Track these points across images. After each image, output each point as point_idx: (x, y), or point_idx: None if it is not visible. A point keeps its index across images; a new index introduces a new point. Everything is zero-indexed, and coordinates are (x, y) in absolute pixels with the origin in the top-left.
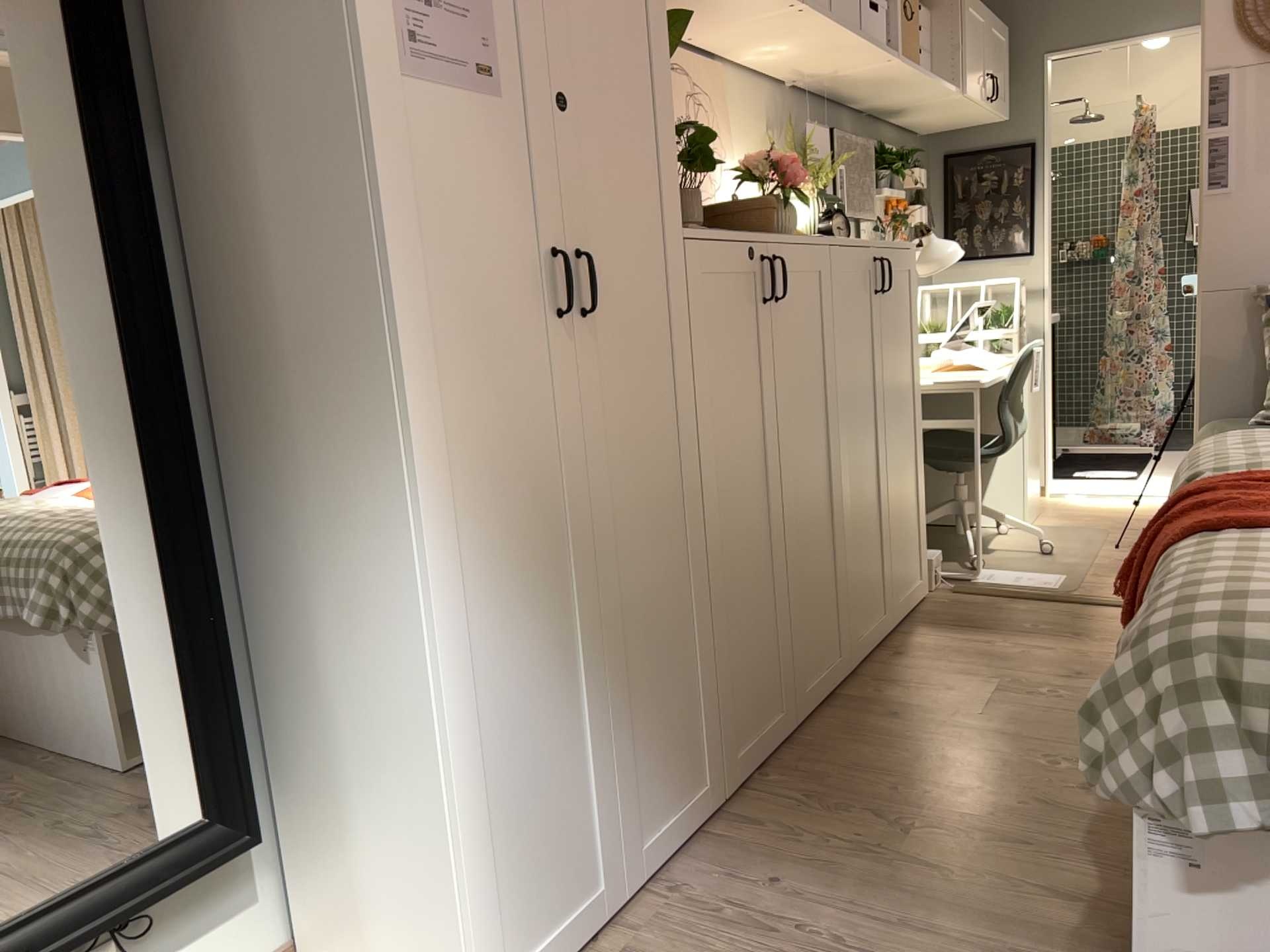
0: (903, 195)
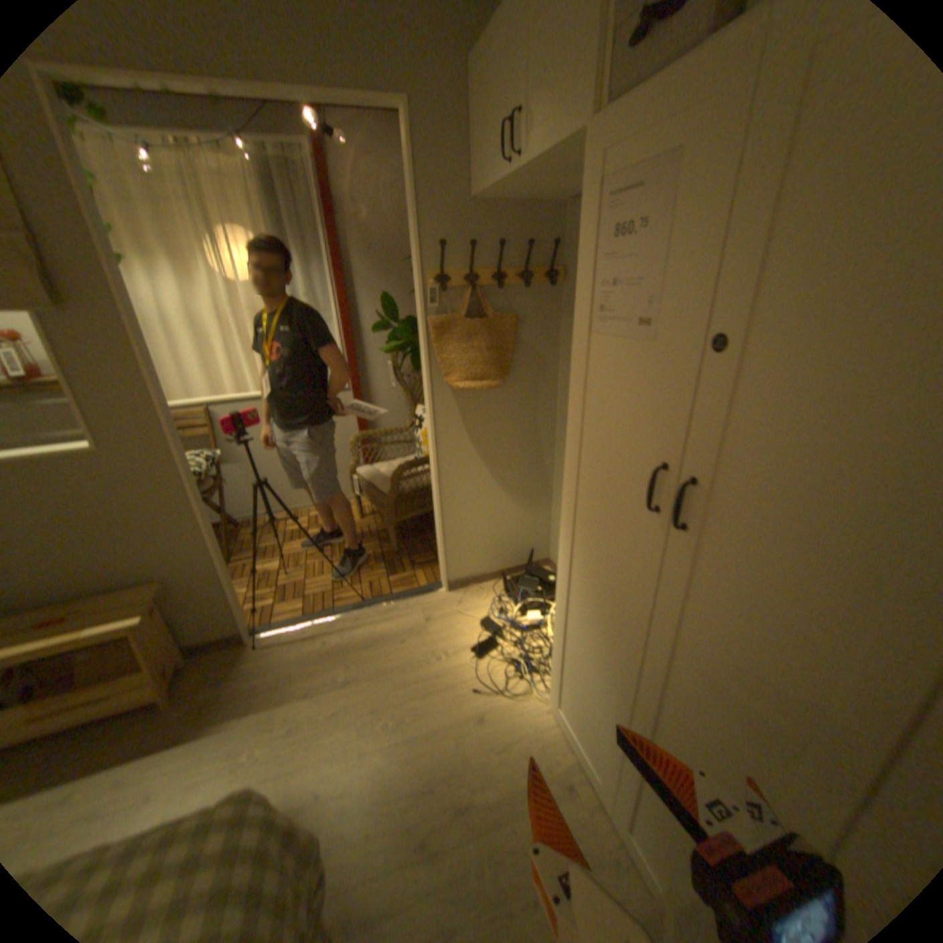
0: None
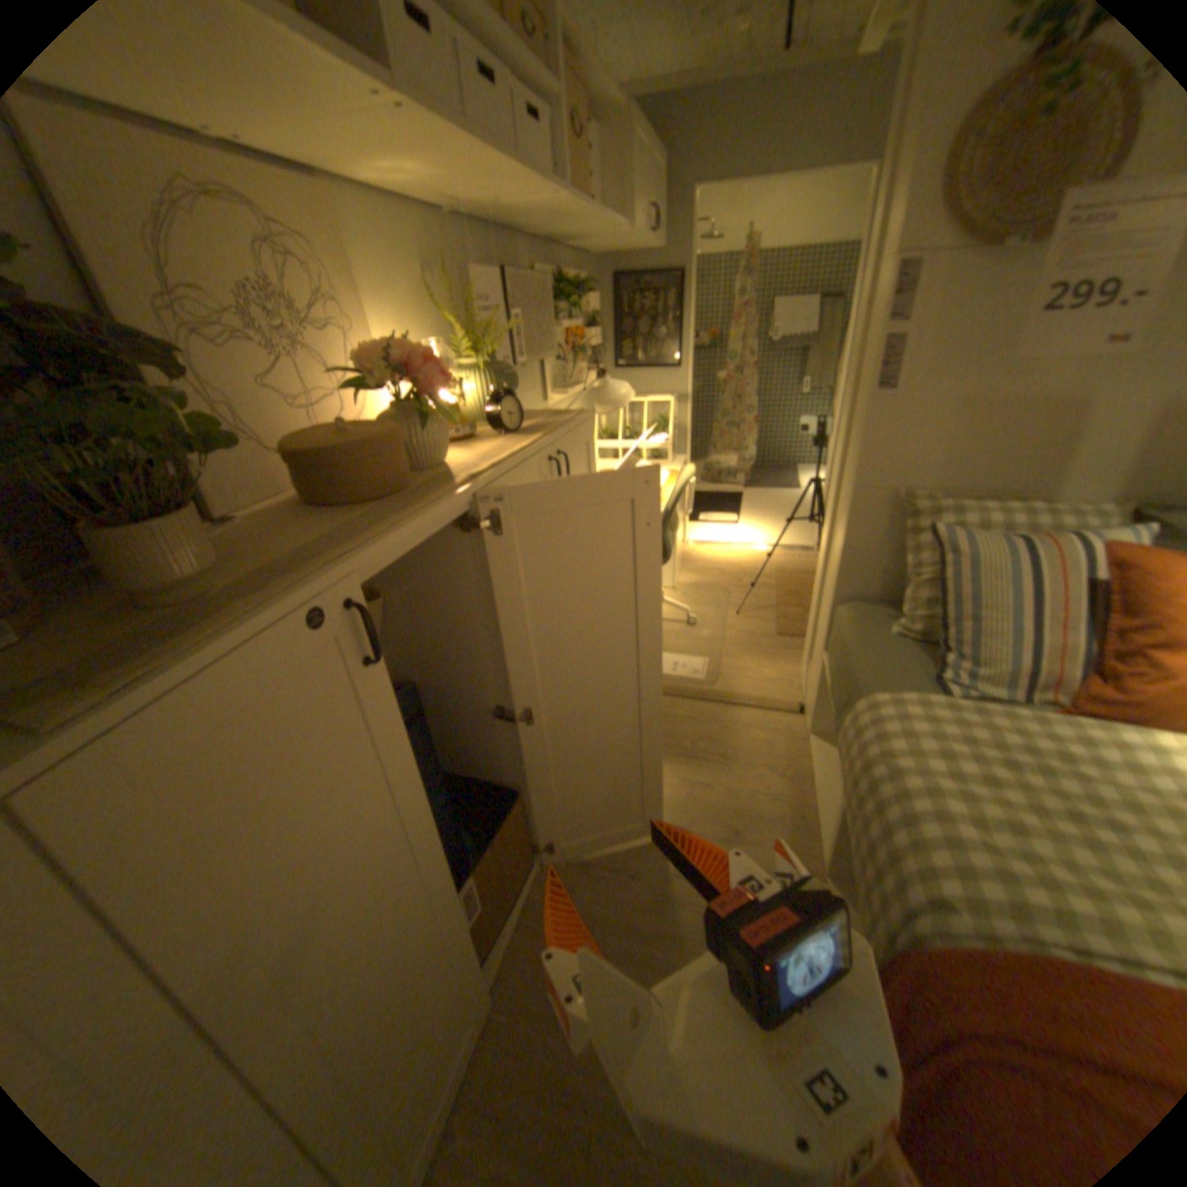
0: (585, 317)
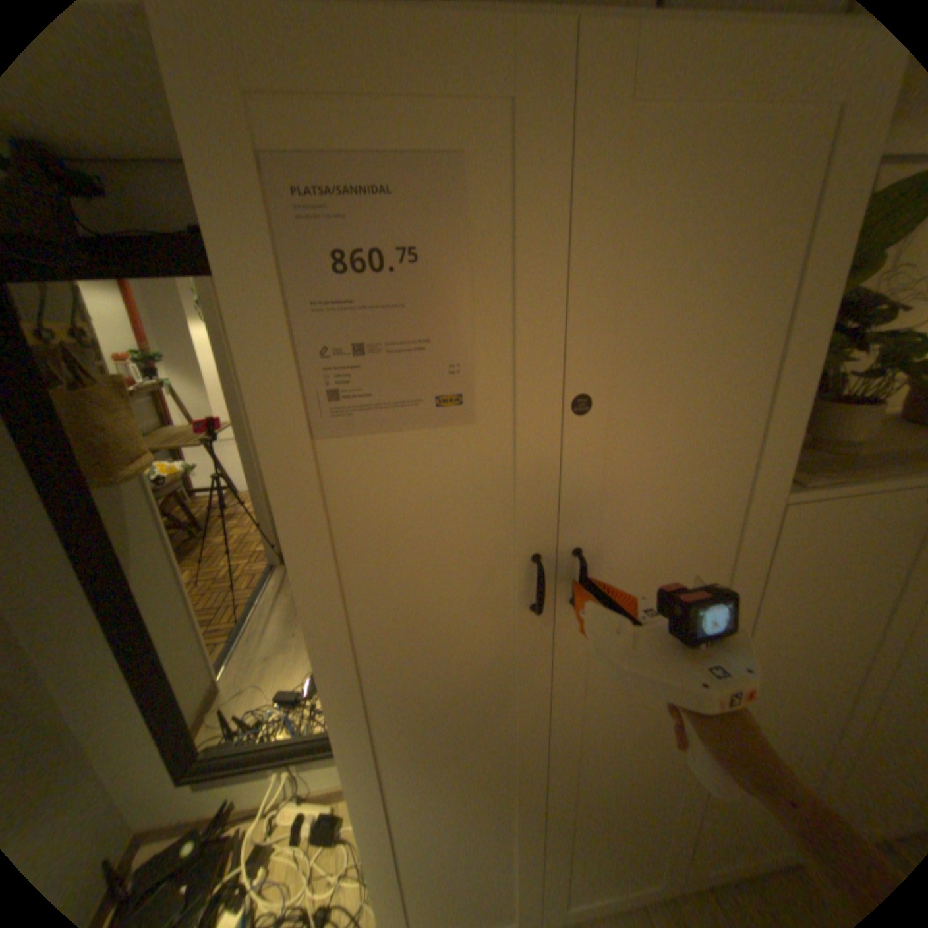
0: None
